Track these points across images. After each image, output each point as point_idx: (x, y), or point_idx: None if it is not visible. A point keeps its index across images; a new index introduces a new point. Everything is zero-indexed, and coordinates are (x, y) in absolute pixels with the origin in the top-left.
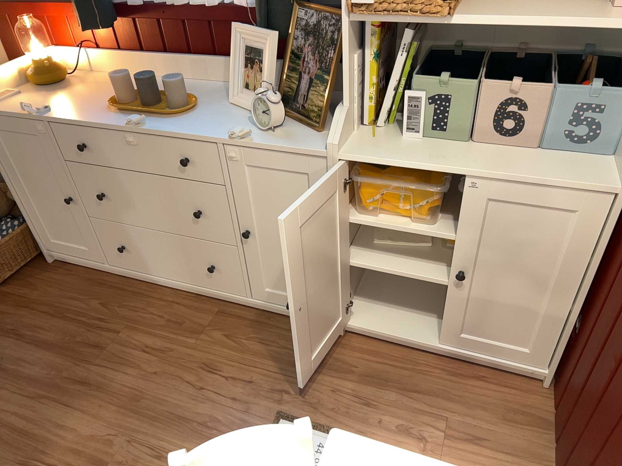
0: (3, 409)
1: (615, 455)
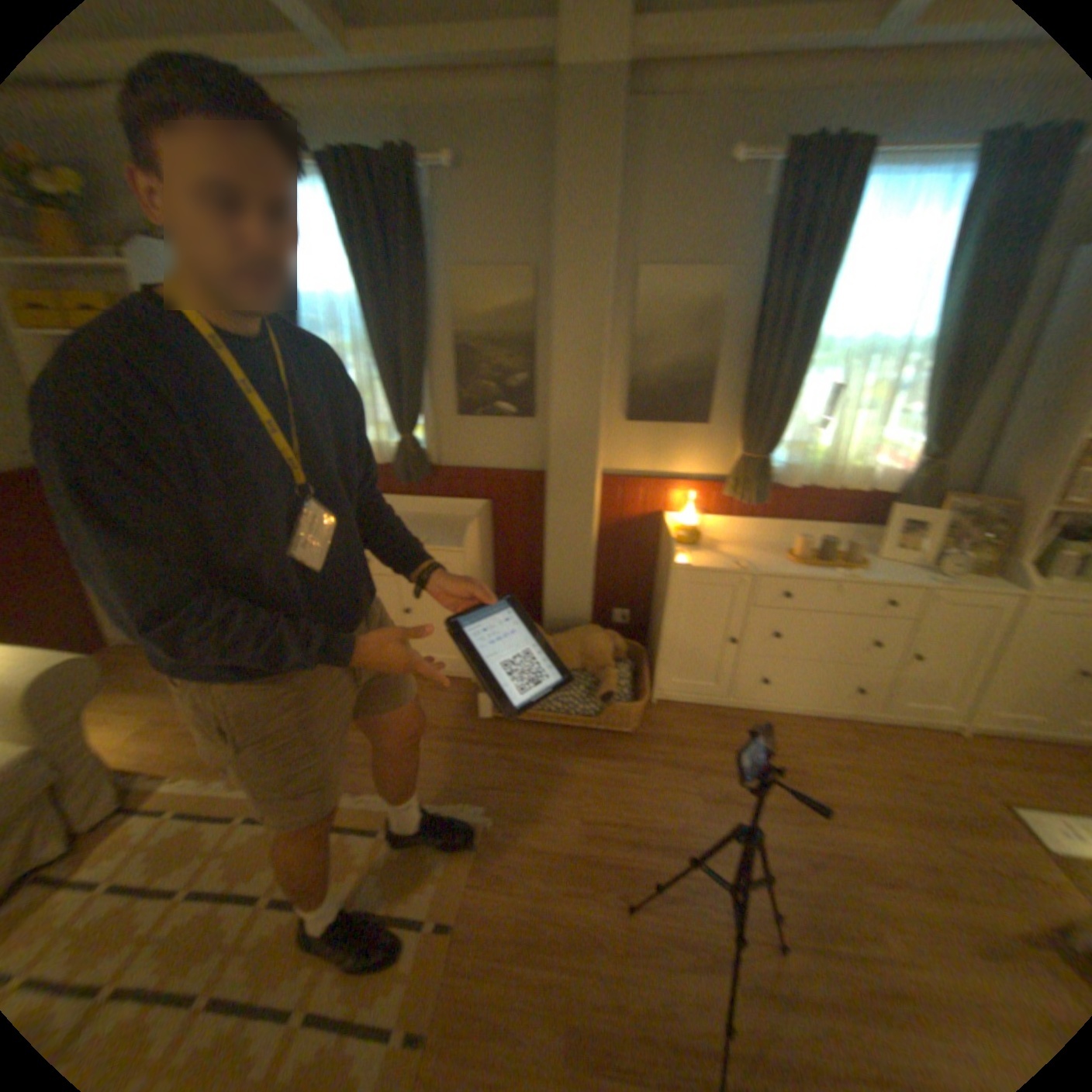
0: (790, 842)
1: None
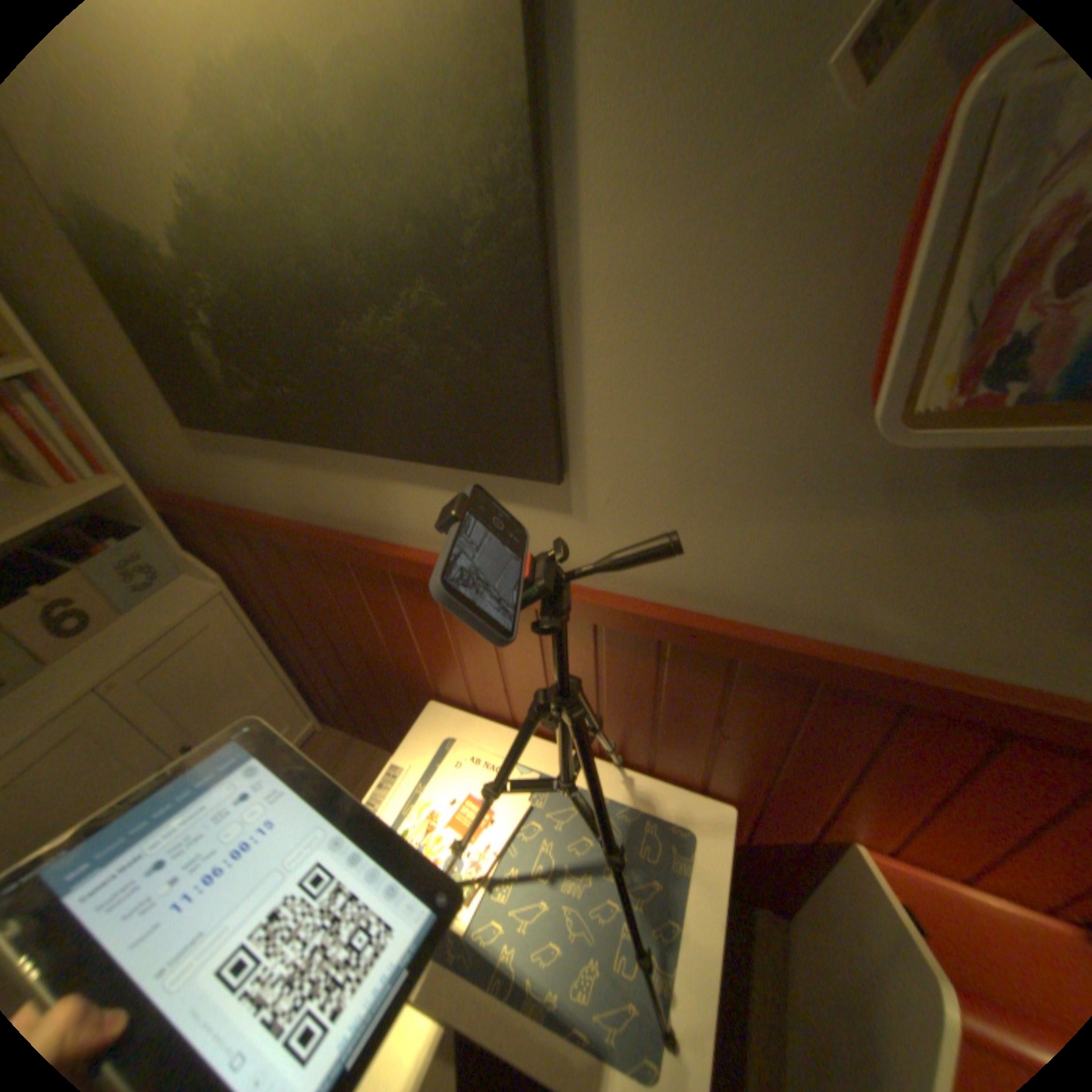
0: None
1: (391, 700)
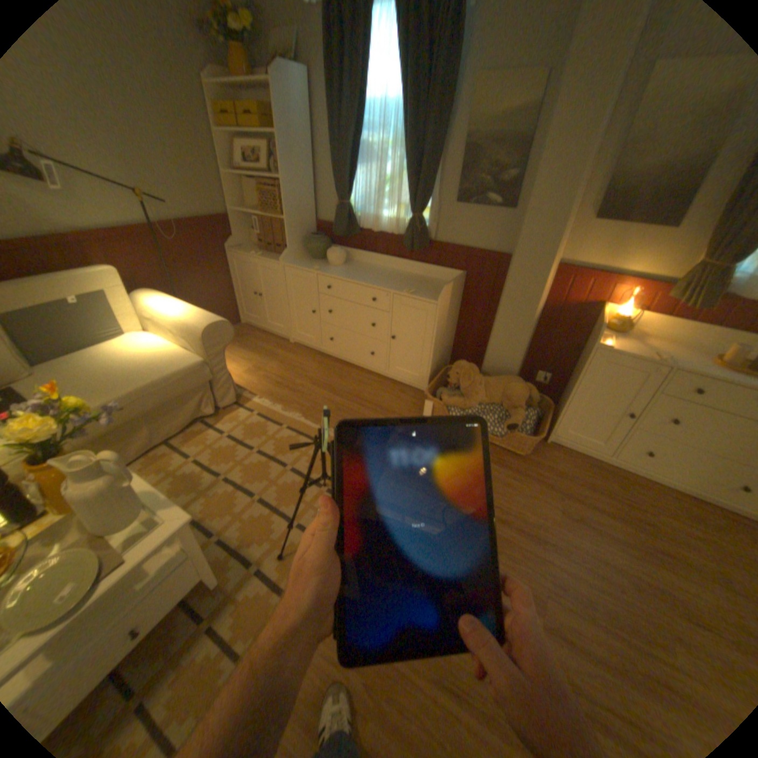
0: (623, 565)
1: None
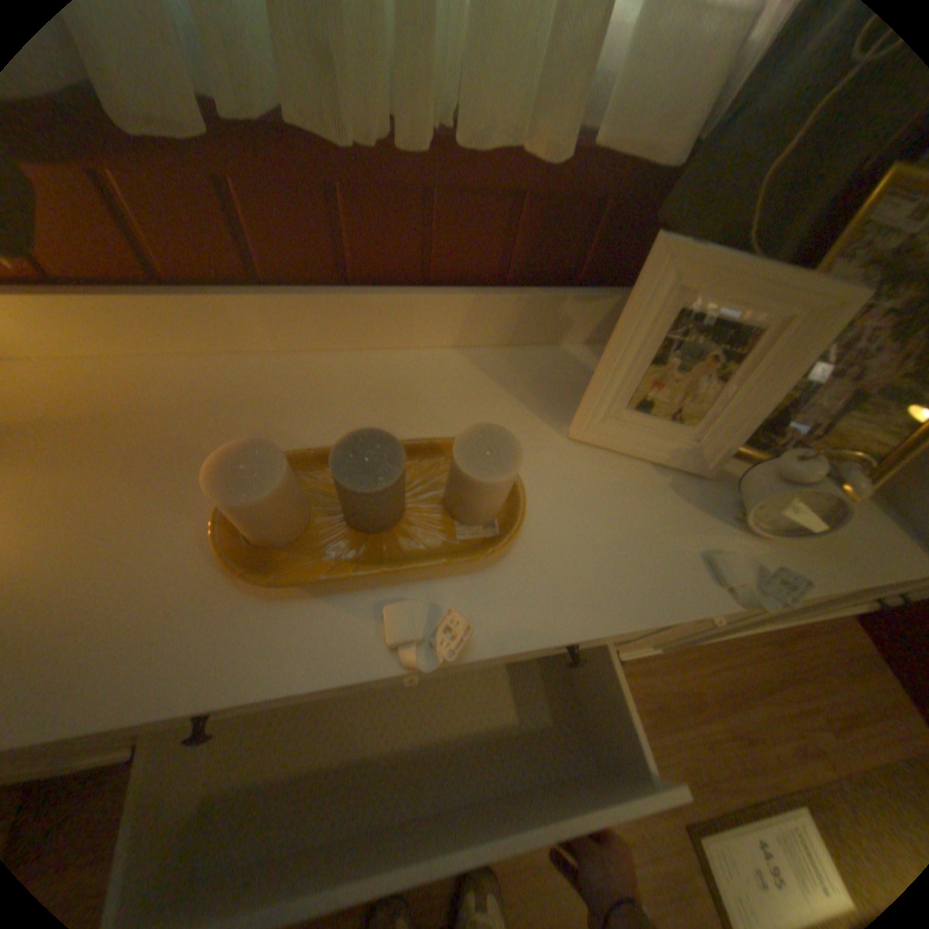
0: None
1: None
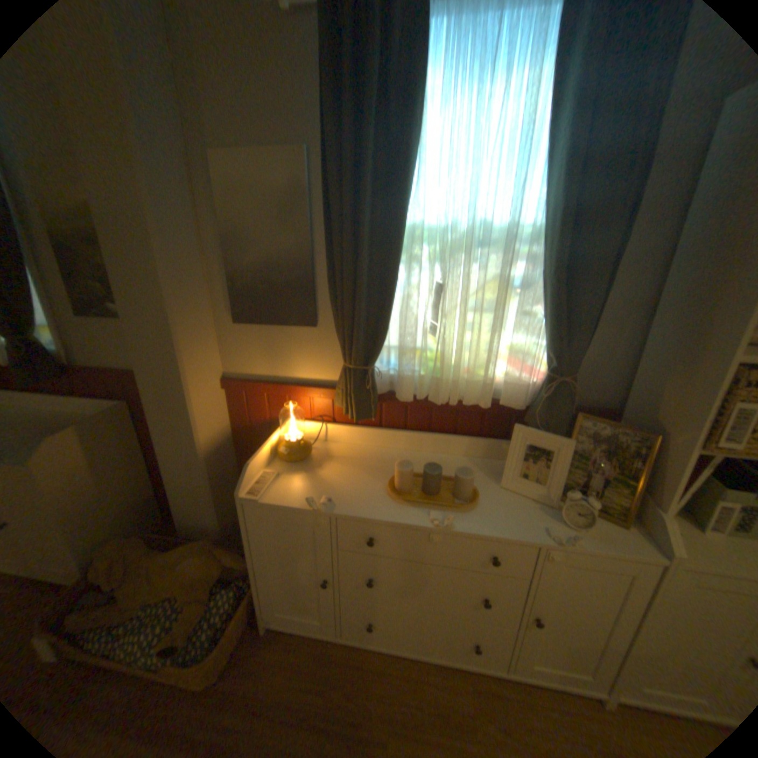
0: None
1: None
